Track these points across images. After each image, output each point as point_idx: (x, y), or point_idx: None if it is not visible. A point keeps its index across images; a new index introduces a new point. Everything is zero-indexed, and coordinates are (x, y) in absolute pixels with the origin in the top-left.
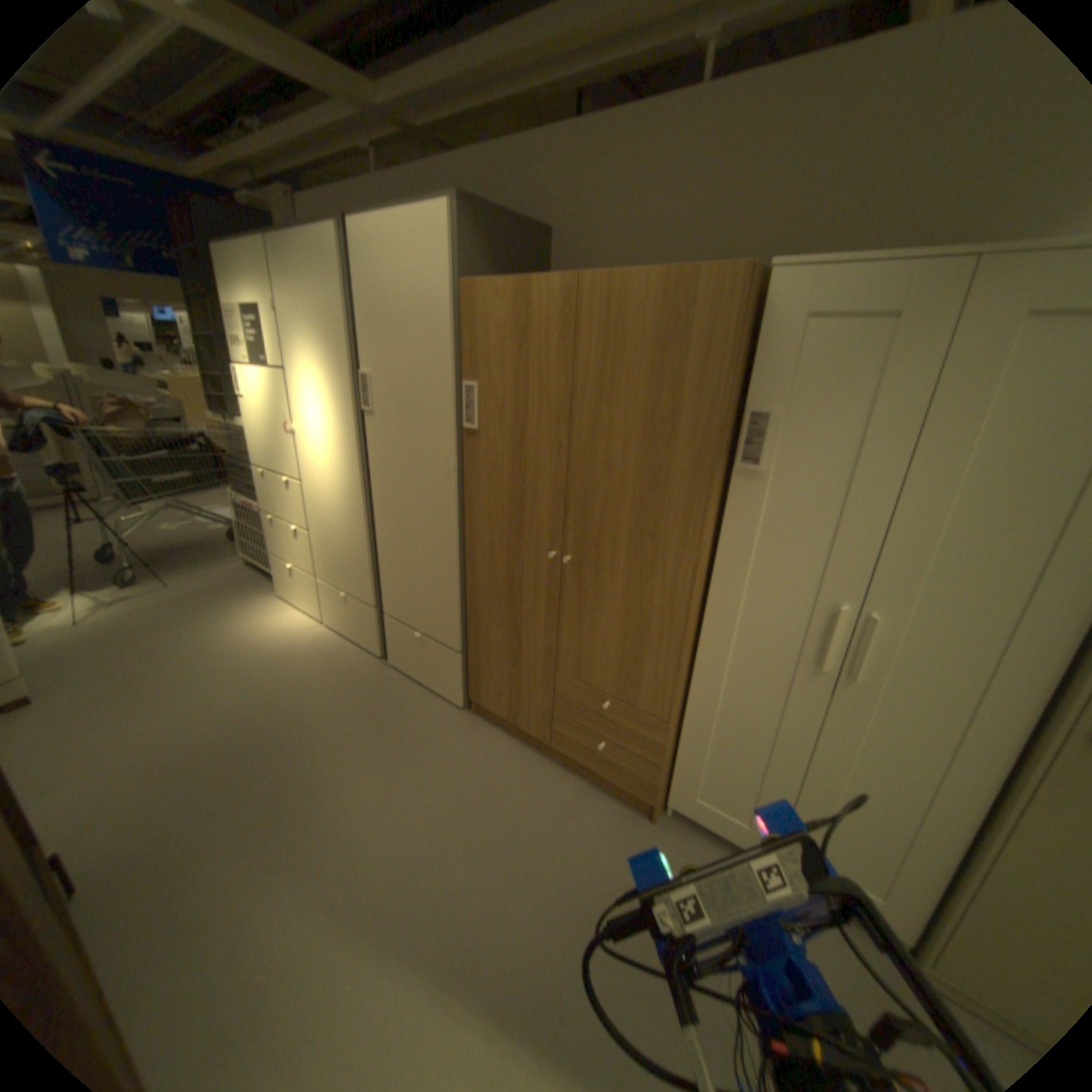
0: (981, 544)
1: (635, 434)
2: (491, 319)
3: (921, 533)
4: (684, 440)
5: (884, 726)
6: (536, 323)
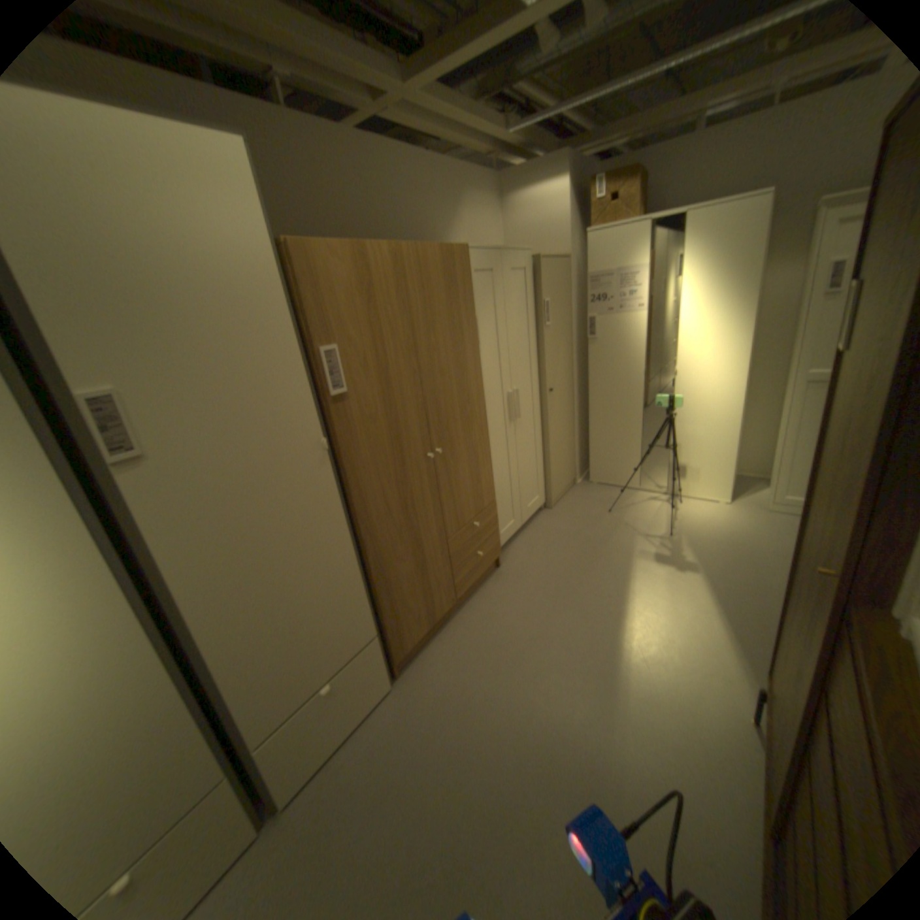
0: (520, 349)
1: (448, 346)
2: (334, 279)
3: (513, 352)
4: (466, 341)
5: (523, 431)
6: (376, 280)
